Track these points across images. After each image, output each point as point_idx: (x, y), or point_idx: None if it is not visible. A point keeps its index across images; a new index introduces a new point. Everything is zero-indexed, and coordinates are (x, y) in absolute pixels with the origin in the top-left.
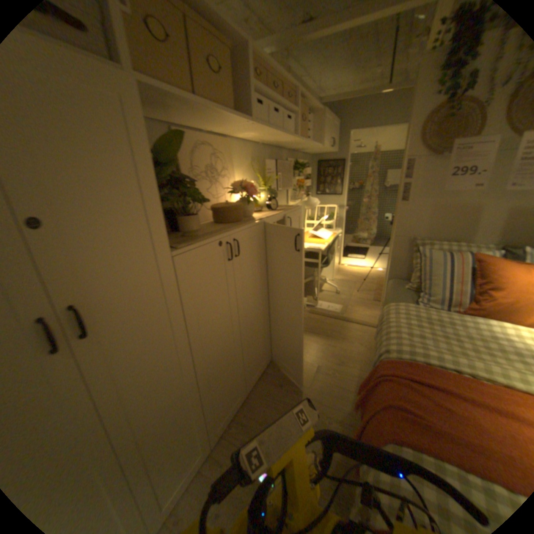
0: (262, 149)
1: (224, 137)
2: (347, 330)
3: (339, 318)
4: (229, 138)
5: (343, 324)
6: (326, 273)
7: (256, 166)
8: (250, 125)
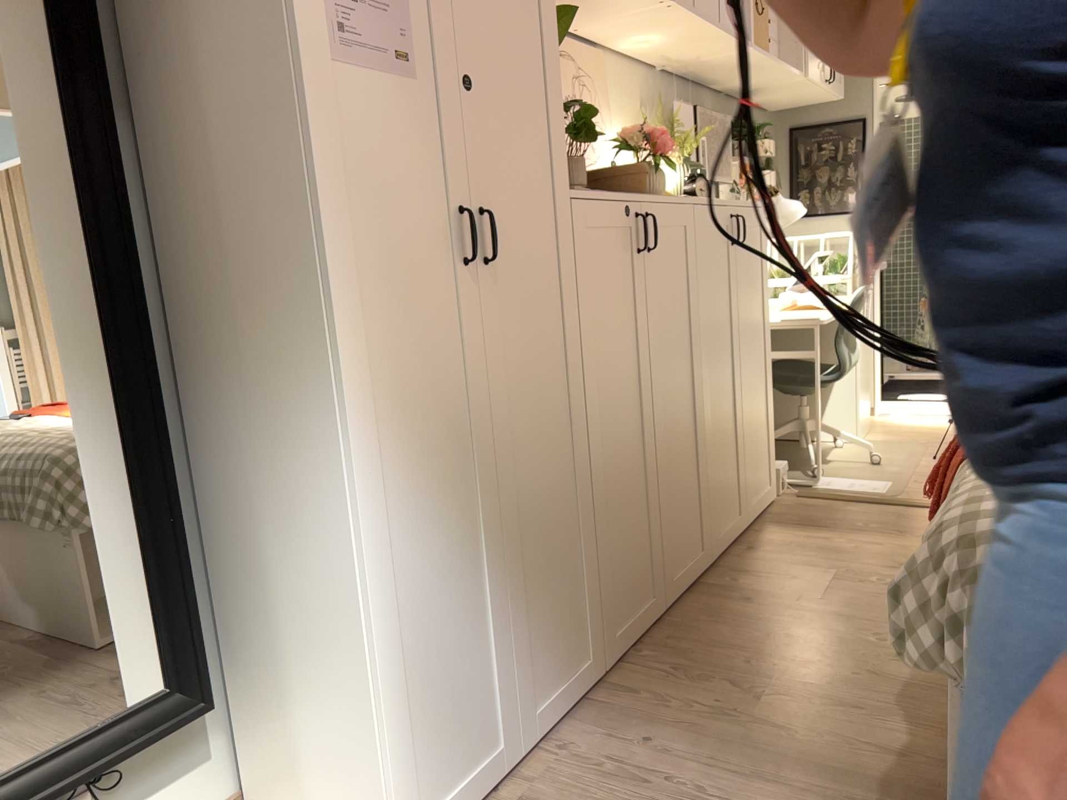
0: (662, 84)
1: (593, 51)
2: (907, 517)
3: (884, 499)
4: (601, 55)
5: (895, 509)
6: (834, 421)
7: (655, 114)
8: (661, 14)
